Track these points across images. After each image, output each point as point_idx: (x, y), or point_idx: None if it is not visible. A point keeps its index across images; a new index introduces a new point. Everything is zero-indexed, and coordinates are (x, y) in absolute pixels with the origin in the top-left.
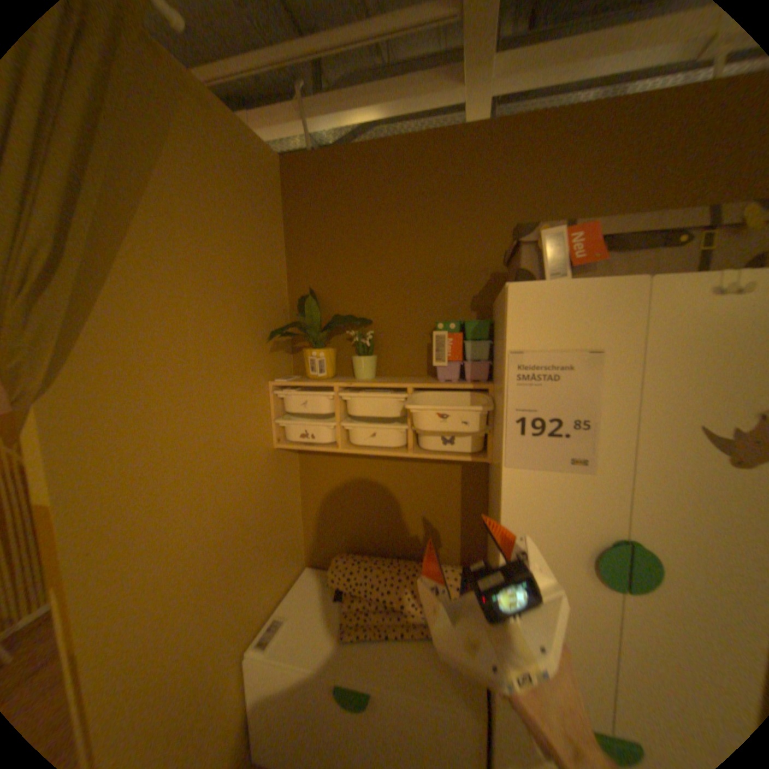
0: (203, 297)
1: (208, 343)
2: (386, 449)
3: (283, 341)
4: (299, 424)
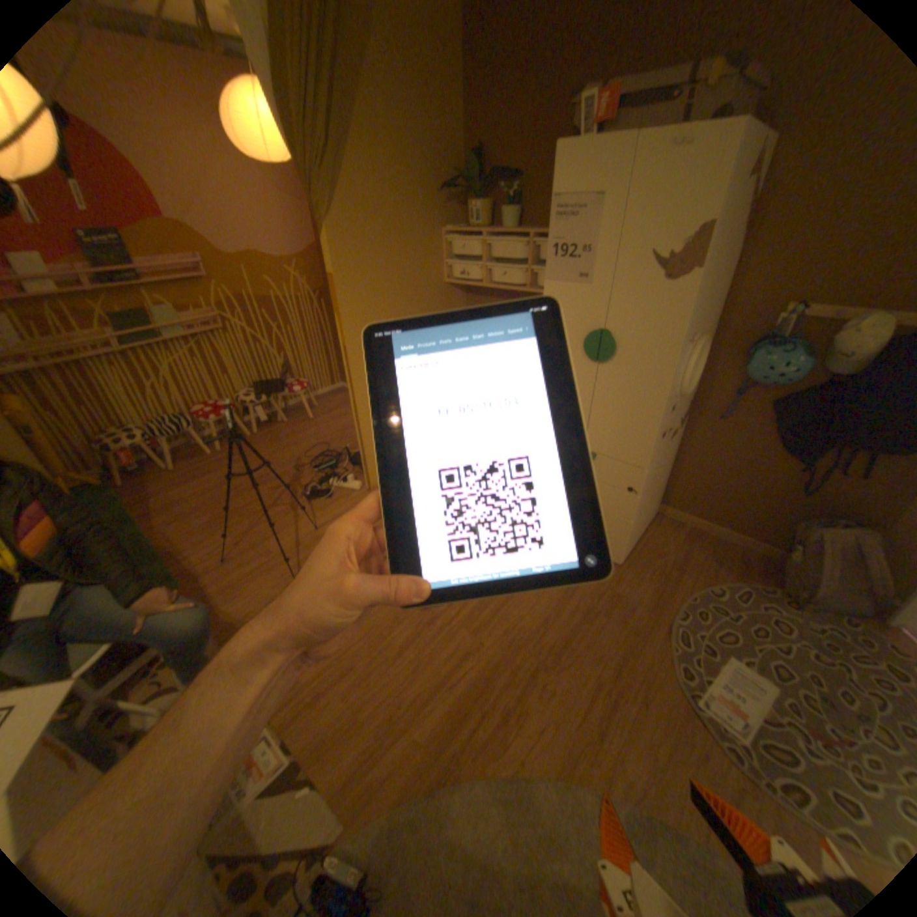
0: (394, 158)
1: (397, 194)
2: (512, 286)
3: (455, 194)
4: (459, 265)
